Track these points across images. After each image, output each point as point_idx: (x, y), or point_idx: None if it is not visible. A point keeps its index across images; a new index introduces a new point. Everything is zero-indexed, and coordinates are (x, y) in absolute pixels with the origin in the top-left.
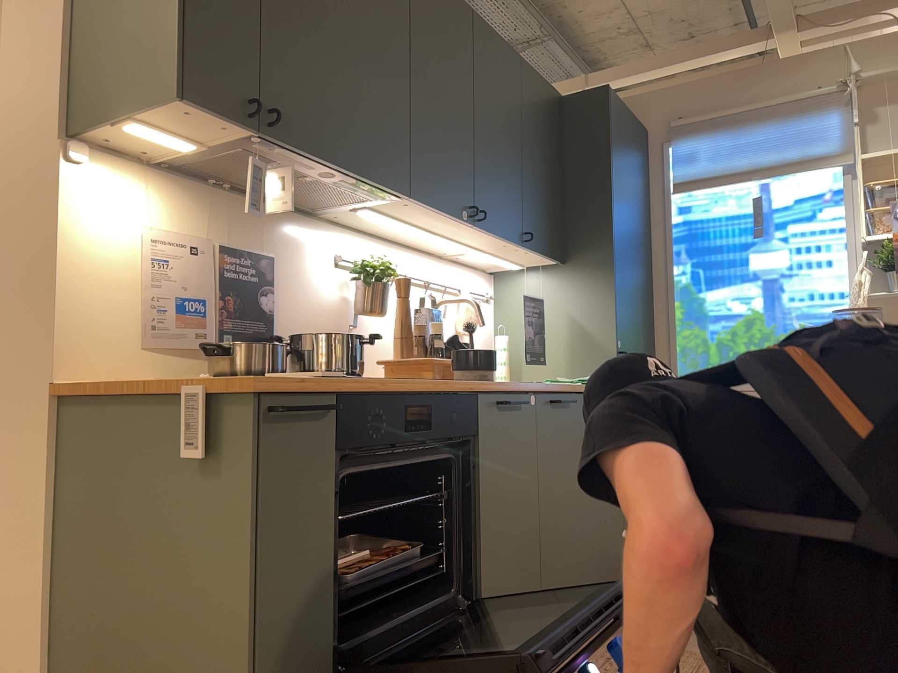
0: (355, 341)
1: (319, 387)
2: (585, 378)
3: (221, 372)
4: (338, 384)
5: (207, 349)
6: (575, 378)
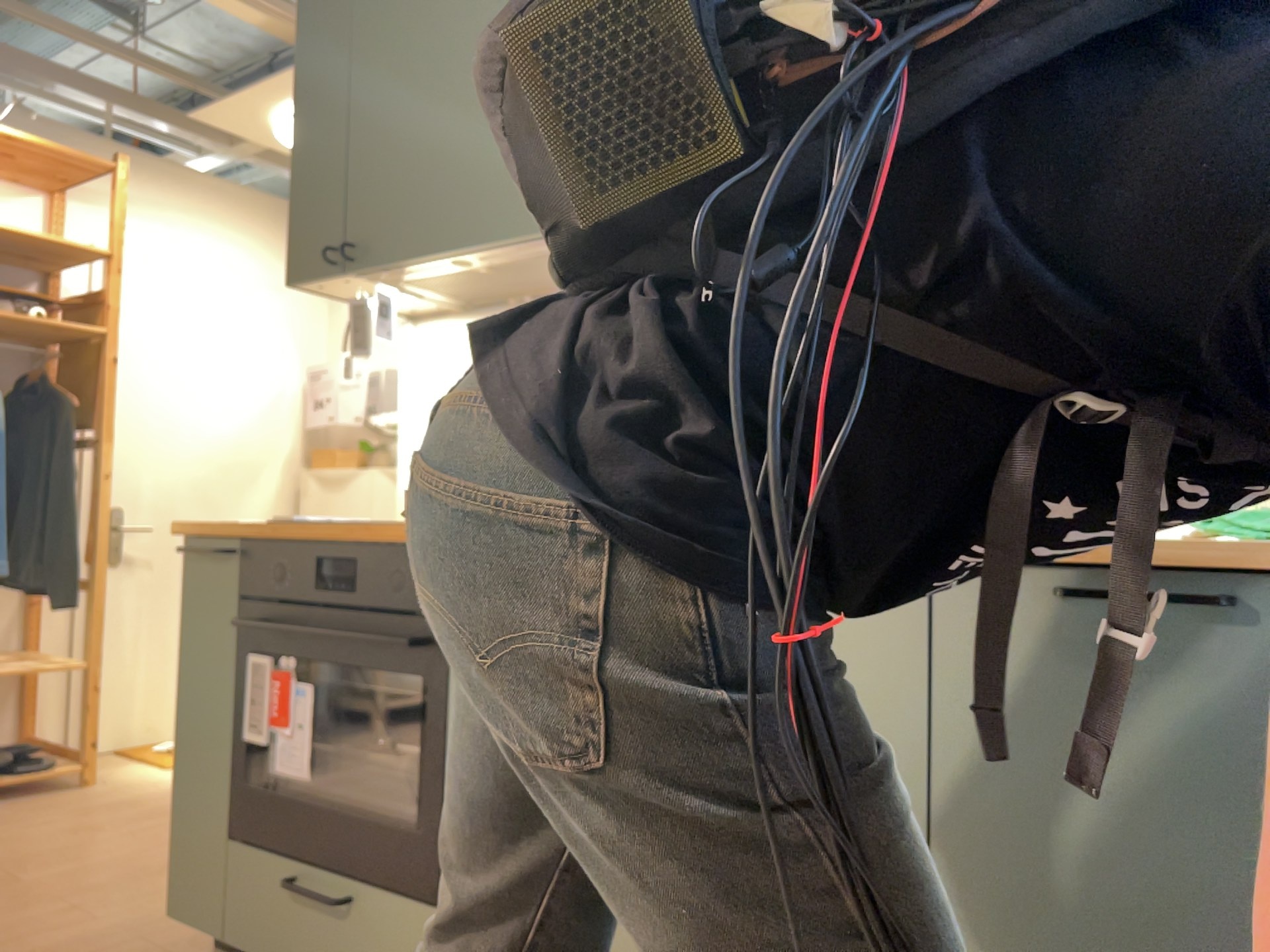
0: None
1: (219, 531)
2: None
3: None
4: (232, 529)
5: None
6: None
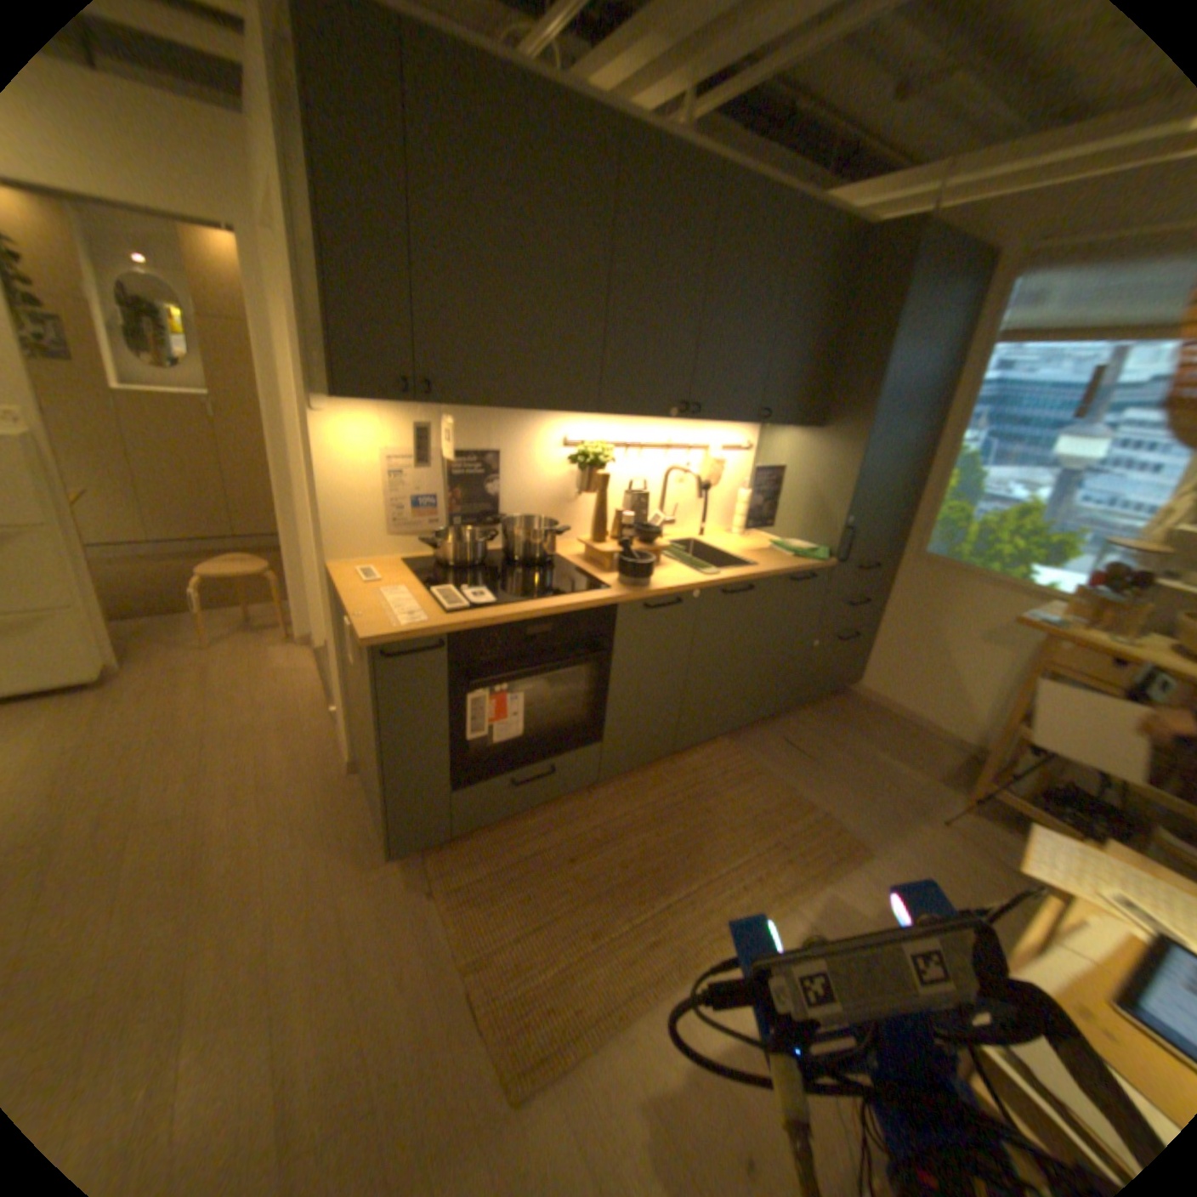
0: (544, 535)
1: (426, 634)
2: (805, 545)
3: (436, 557)
4: (445, 630)
5: (431, 536)
6: (799, 541)
